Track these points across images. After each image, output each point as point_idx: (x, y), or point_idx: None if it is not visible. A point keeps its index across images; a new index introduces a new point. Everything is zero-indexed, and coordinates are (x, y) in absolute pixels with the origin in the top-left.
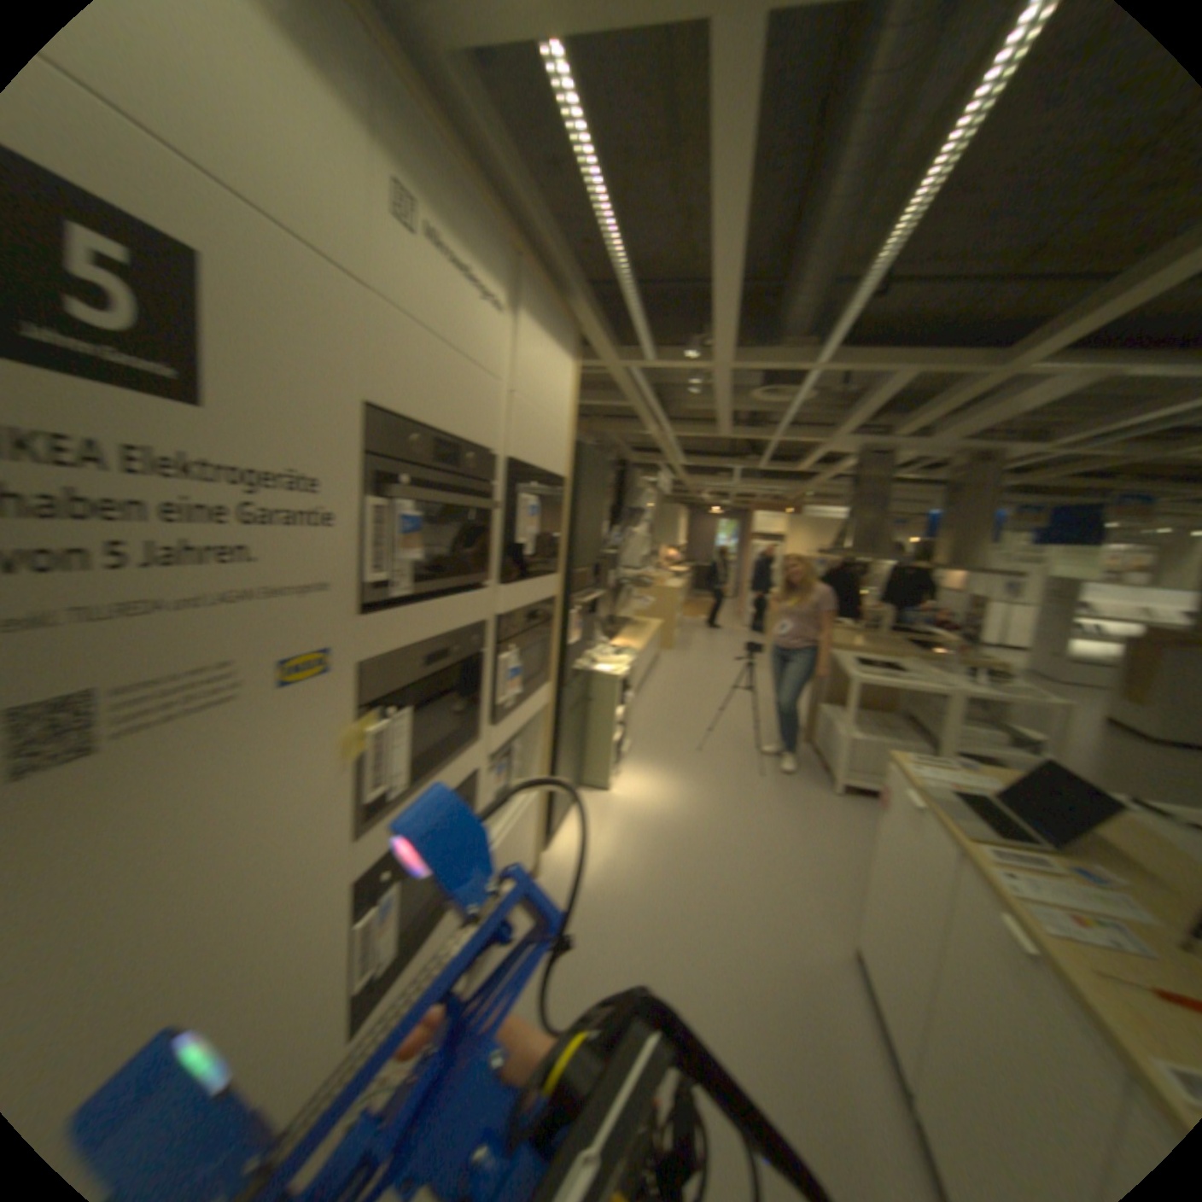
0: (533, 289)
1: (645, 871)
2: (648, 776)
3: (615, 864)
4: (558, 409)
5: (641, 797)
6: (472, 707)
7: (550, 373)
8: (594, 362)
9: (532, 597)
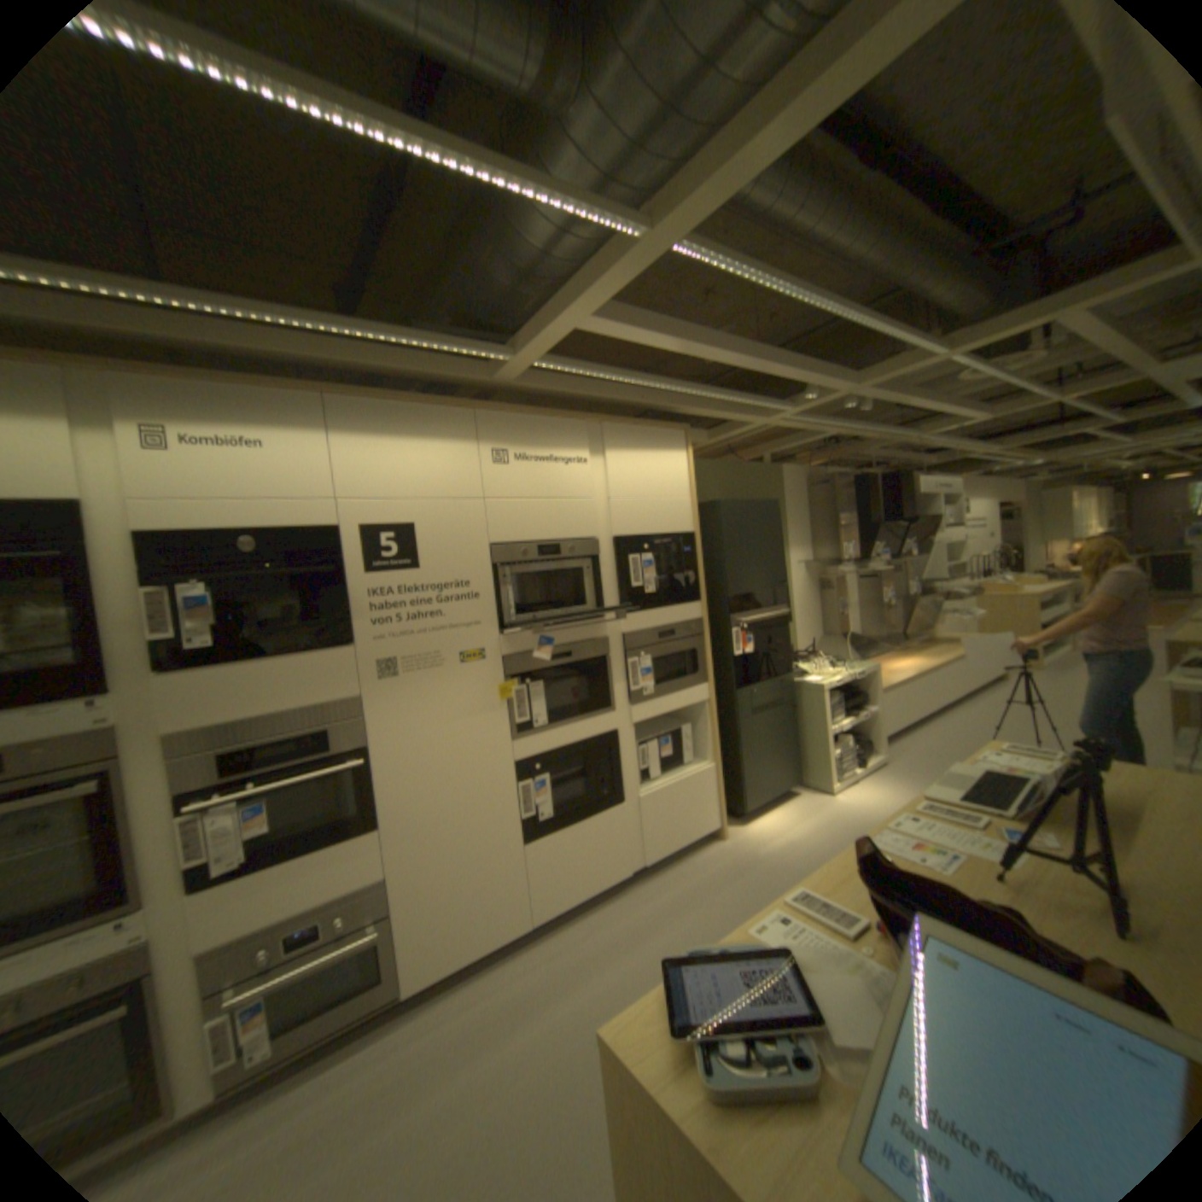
0: (623, 430)
1: (827, 858)
2: (894, 791)
3: (802, 848)
4: (675, 488)
5: (871, 806)
6: (608, 690)
7: (657, 469)
8: (753, 424)
9: (671, 620)
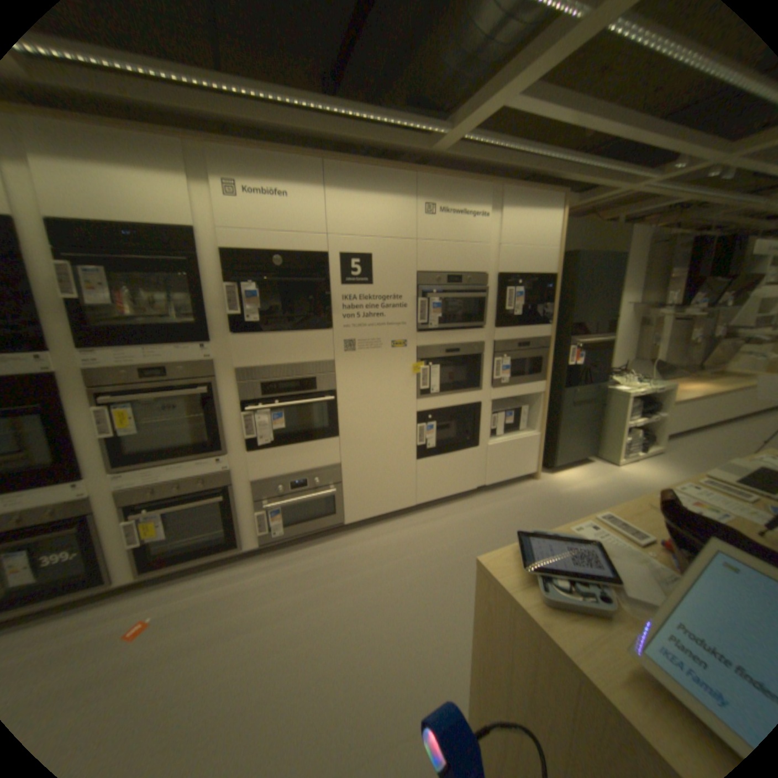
0: (519, 191)
1: (608, 503)
2: (666, 471)
3: (591, 493)
4: (550, 238)
5: (647, 477)
6: (479, 376)
7: (539, 223)
8: (621, 189)
9: (529, 335)
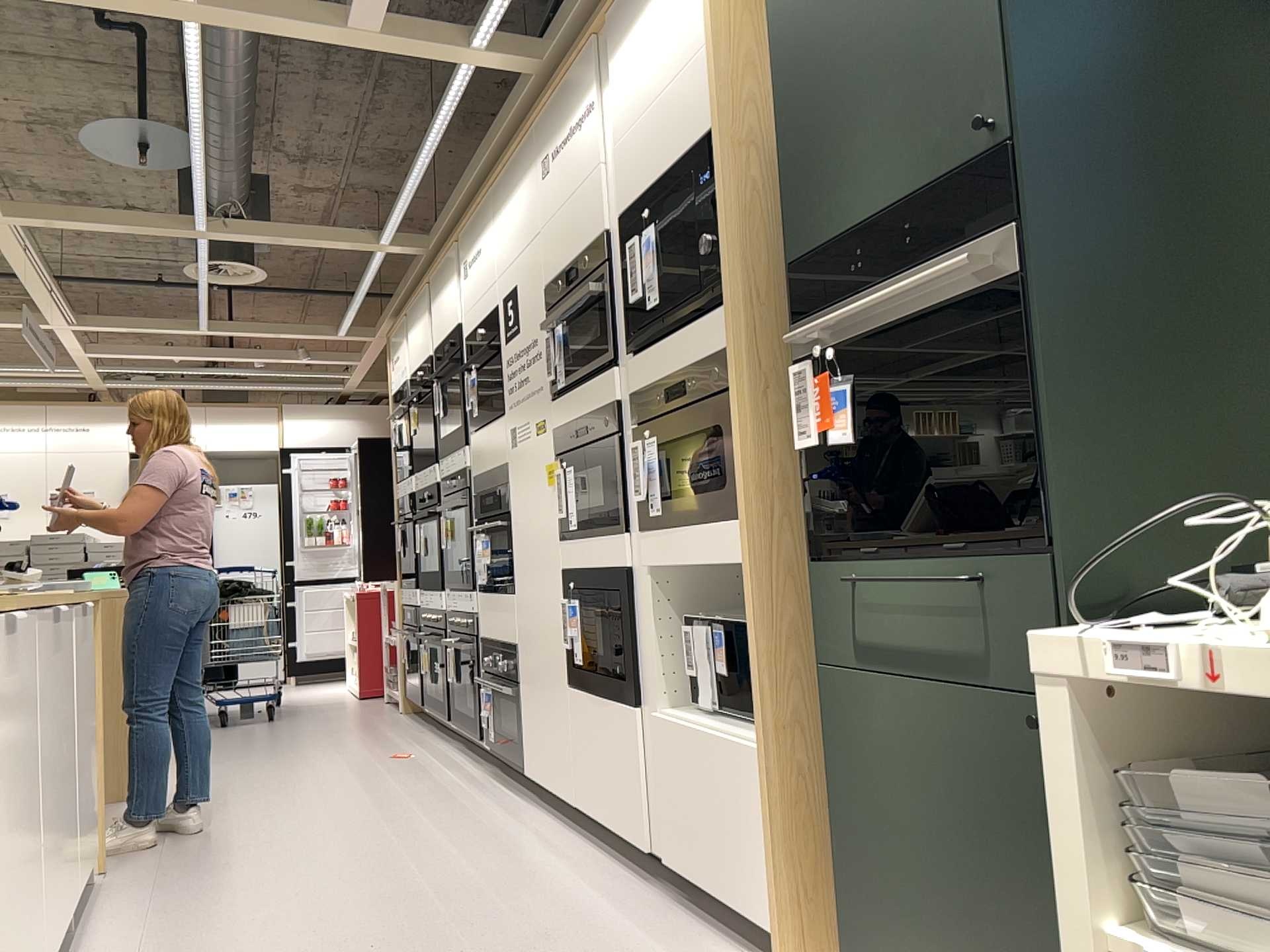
0: None
1: None
2: None
3: None
4: (690, 34)
5: None
6: (620, 494)
7: (664, 23)
8: None
9: (688, 355)
